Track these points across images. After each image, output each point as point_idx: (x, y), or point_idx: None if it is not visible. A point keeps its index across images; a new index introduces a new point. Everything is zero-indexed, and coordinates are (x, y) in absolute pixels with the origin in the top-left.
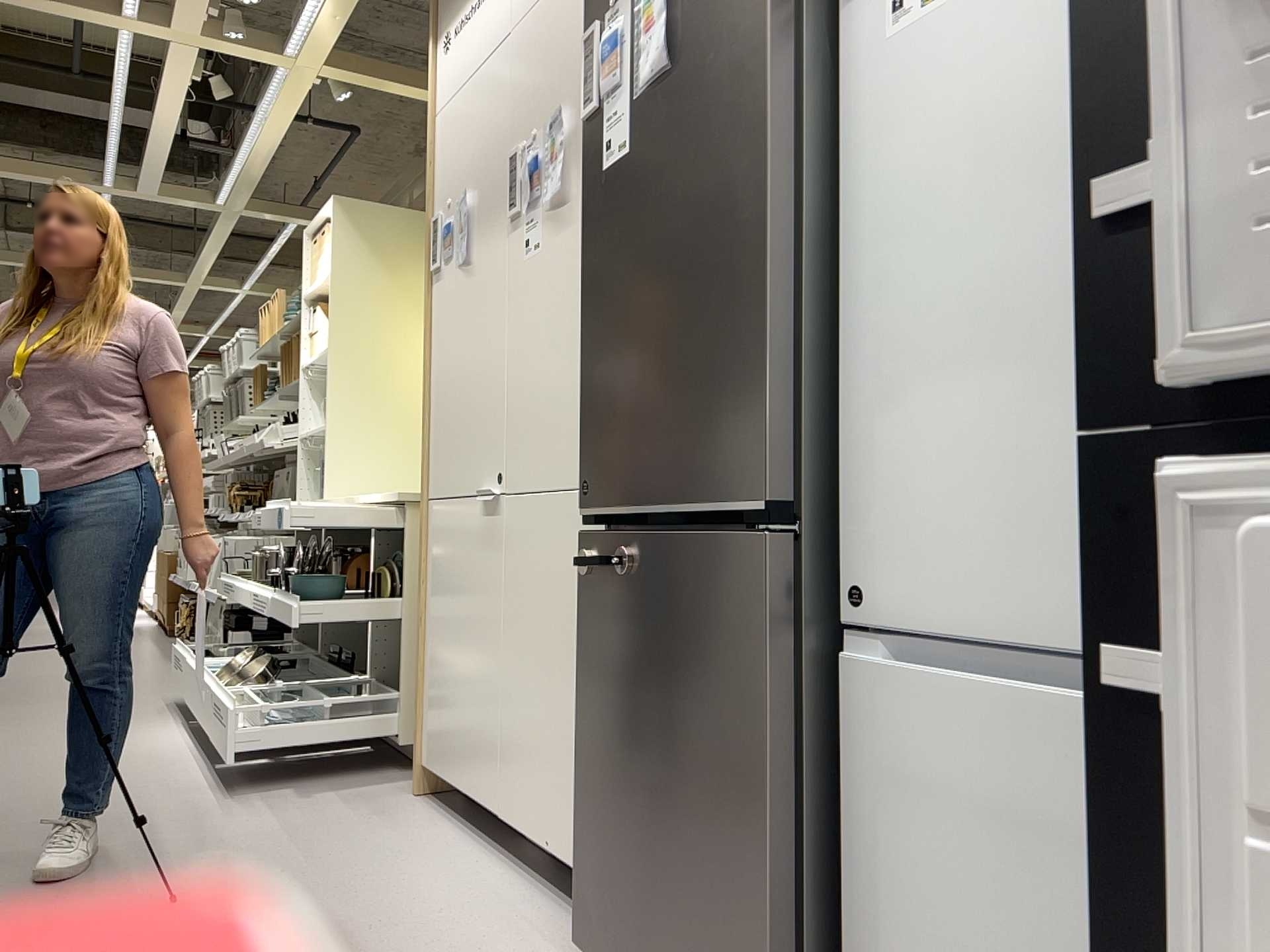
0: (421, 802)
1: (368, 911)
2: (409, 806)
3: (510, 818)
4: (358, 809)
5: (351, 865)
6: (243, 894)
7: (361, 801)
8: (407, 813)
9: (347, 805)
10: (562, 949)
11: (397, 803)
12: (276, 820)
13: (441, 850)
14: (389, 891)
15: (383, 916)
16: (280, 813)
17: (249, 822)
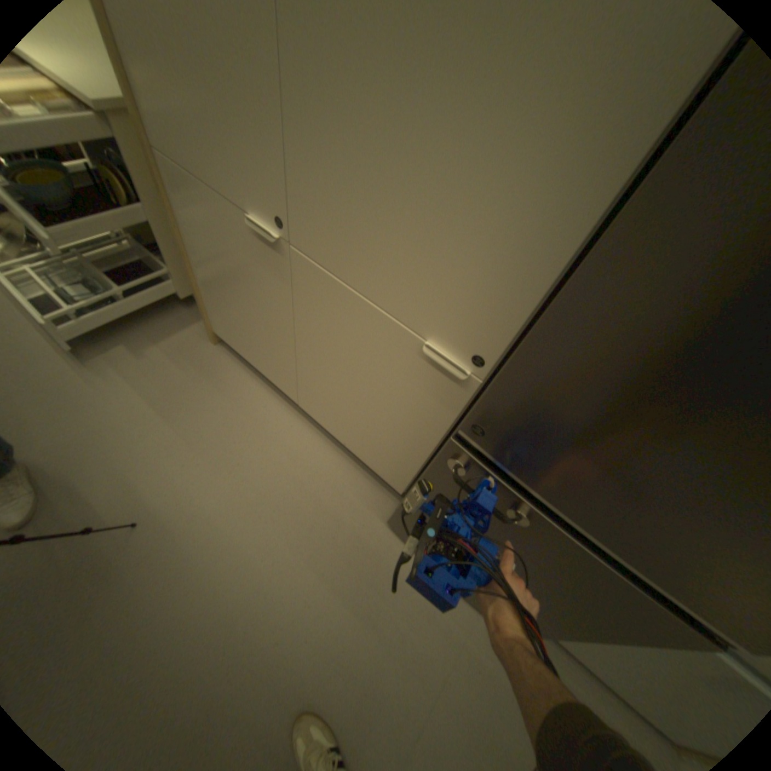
0: (221, 351)
1: (258, 496)
2: (215, 358)
3: (308, 412)
4: (184, 367)
5: (219, 444)
6: (171, 496)
7: (181, 356)
8: (219, 369)
9: (174, 364)
10: (371, 506)
11: (206, 355)
12: (136, 393)
13: (263, 413)
14: (258, 469)
15: (269, 499)
16: (133, 381)
17: (117, 398)
